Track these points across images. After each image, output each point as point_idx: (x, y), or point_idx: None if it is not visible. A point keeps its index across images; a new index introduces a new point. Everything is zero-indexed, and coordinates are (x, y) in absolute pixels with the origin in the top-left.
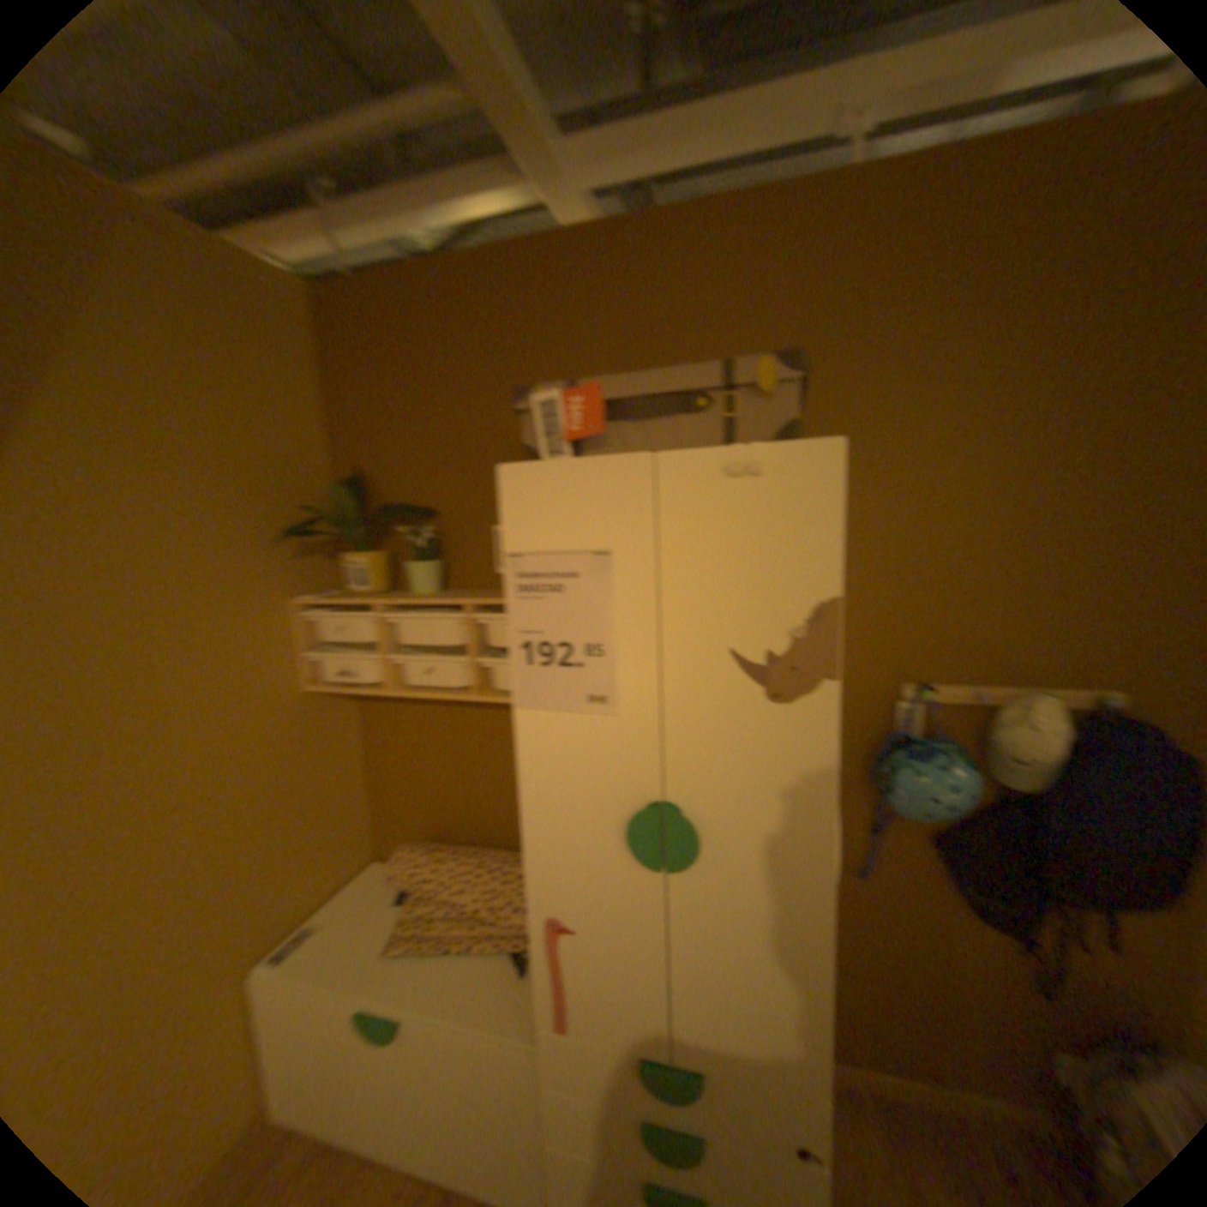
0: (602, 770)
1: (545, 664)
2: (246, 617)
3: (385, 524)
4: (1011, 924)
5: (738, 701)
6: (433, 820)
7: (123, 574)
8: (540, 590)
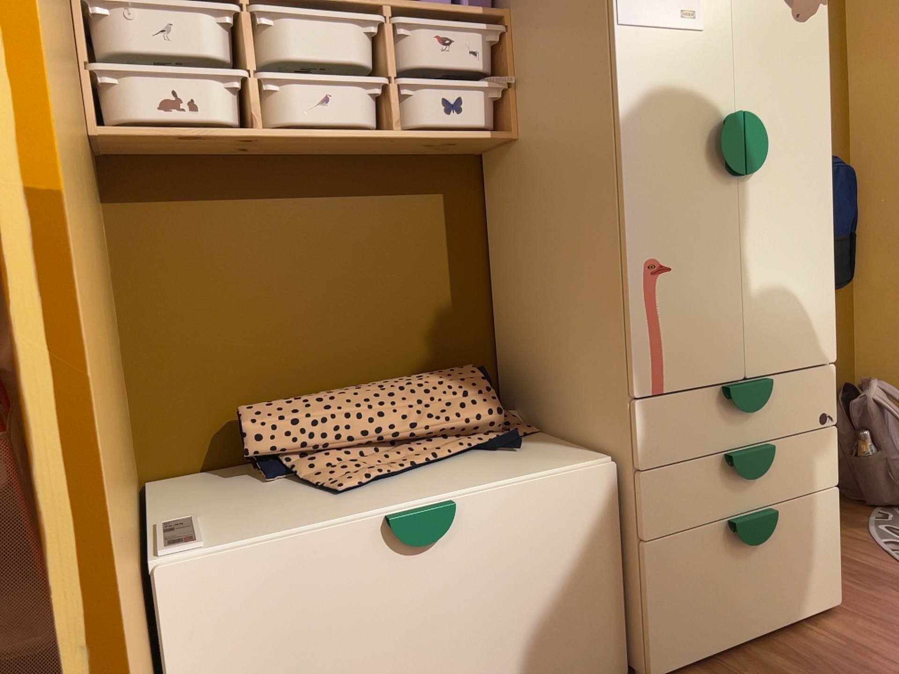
0: (693, 88)
1: None
2: None
3: None
4: None
5: (779, 19)
6: (262, 378)
7: None
8: None
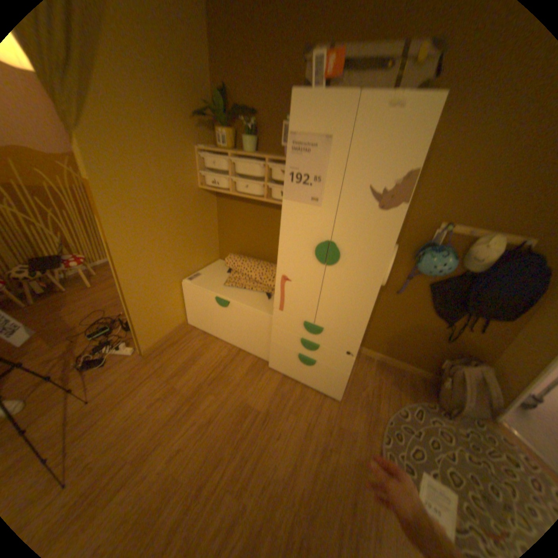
0: (311, 227)
1: (297, 183)
2: (181, 152)
3: (235, 117)
4: (447, 318)
5: (367, 208)
6: (243, 248)
7: (141, 124)
8: (301, 152)
